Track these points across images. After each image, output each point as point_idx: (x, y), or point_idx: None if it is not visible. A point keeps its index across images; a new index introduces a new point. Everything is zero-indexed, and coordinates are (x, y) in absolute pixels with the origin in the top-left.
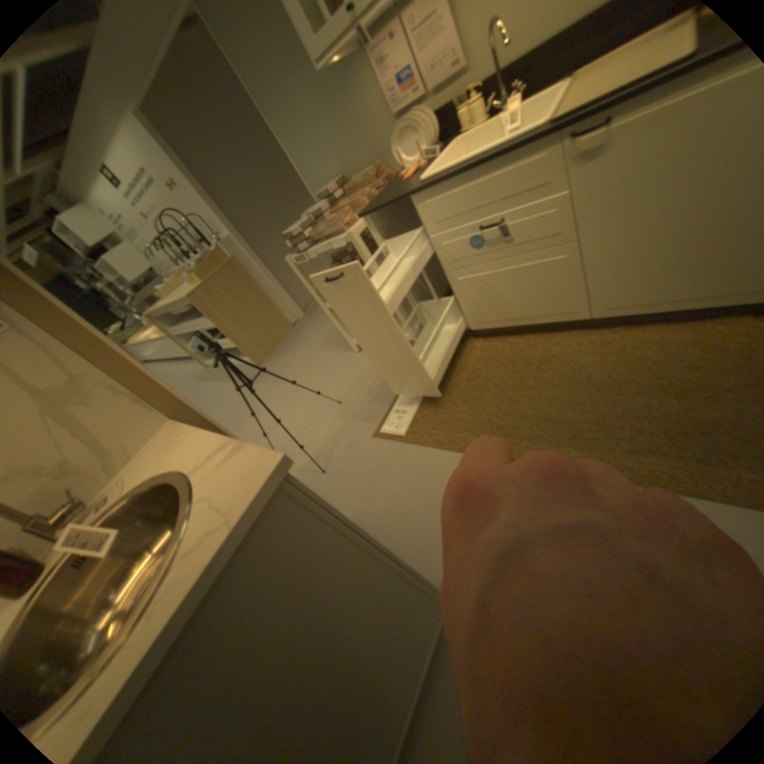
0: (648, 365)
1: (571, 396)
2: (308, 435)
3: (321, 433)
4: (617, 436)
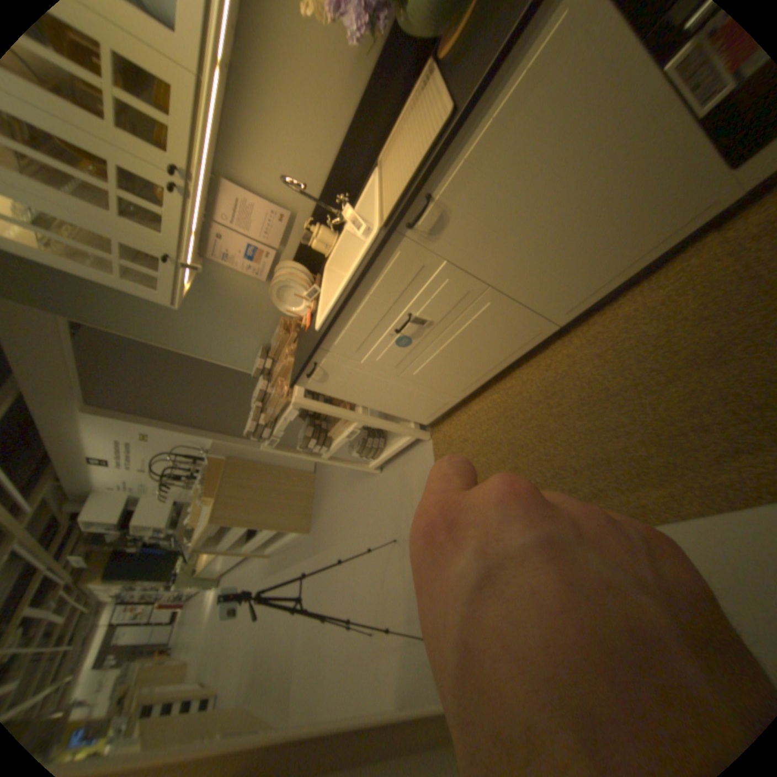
0: (655, 343)
1: (604, 422)
2: (389, 596)
3: (398, 587)
4: (688, 448)
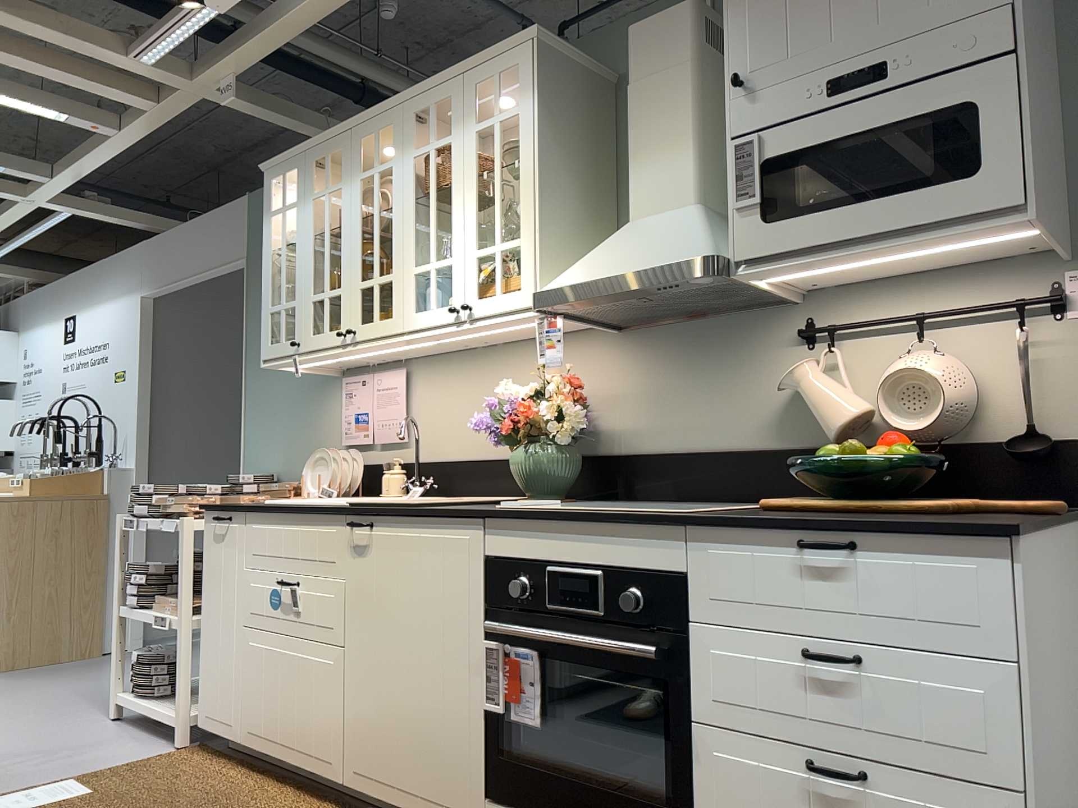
0: None
1: None
2: None
3: None
4: None
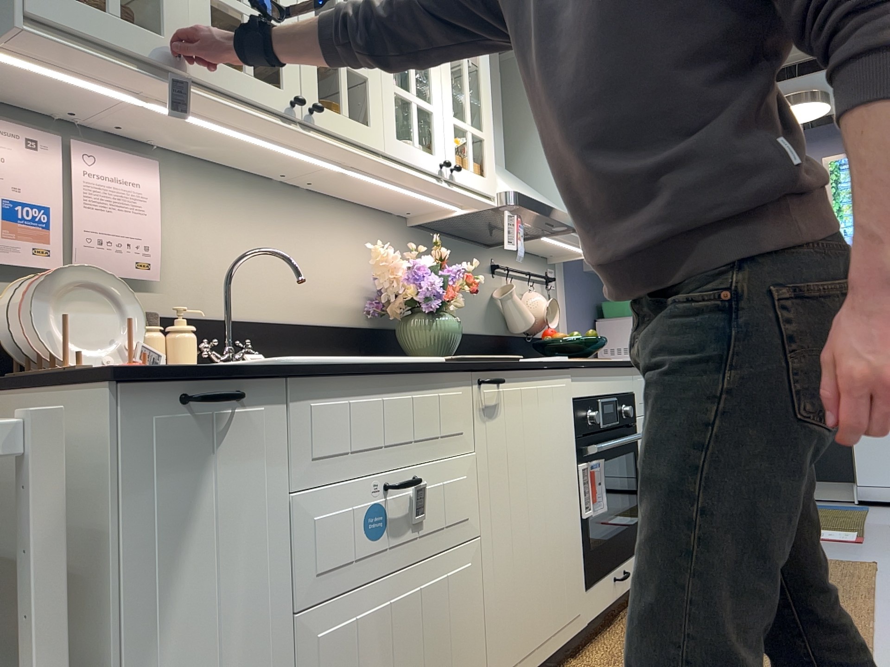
0: None
1: None
2: None
3: None
4: None
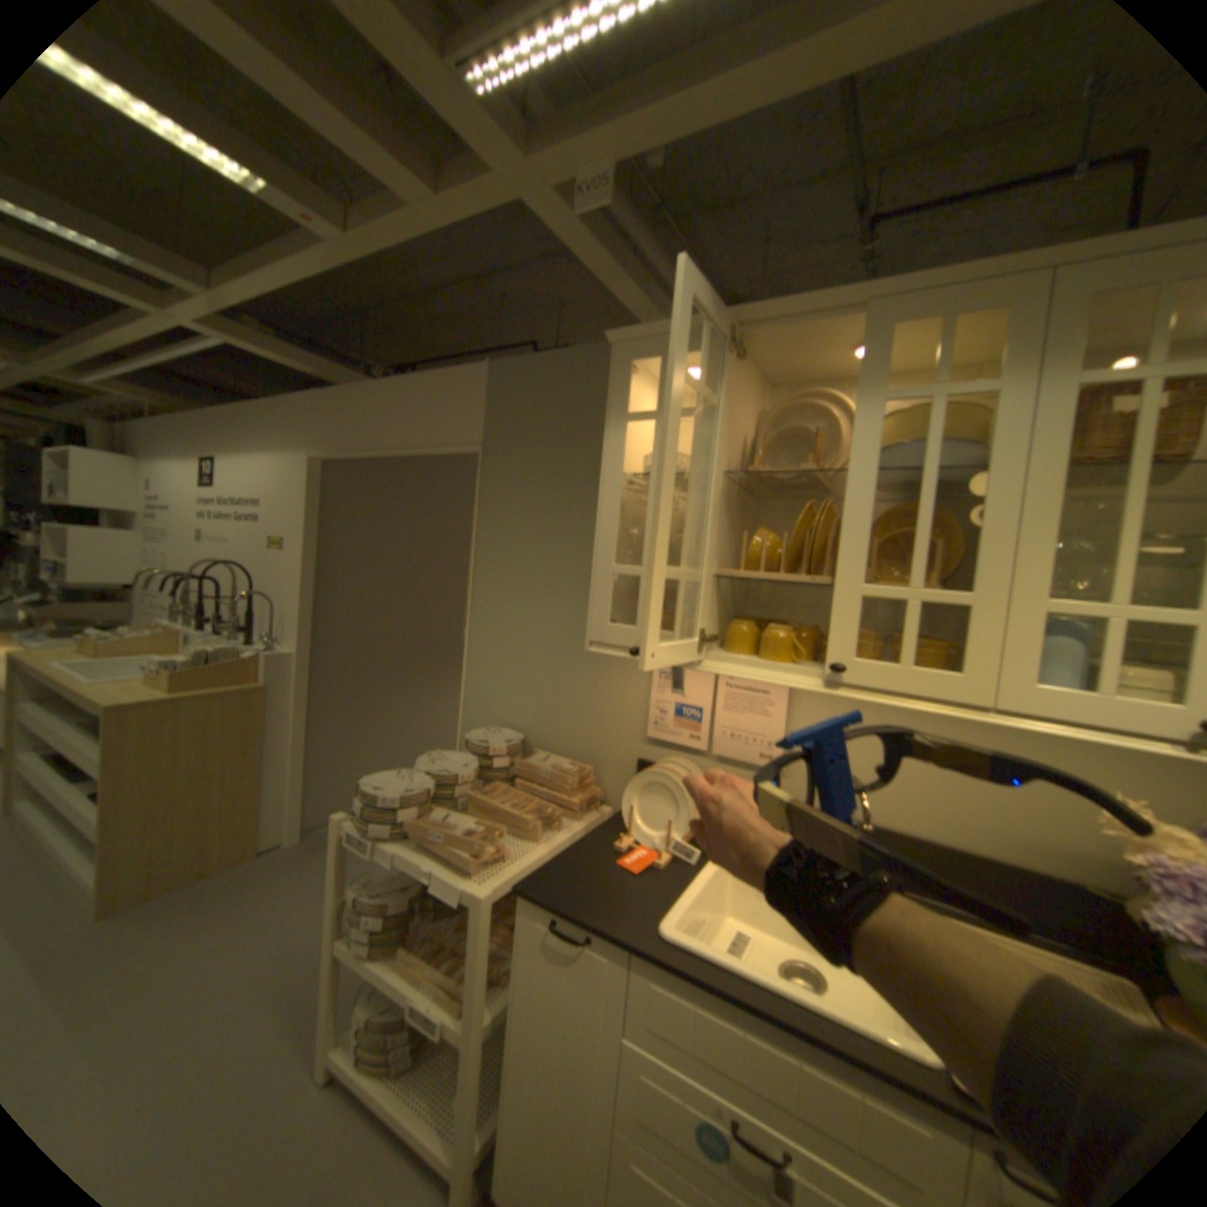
0: None
1: None
2: None
3: None
4: None
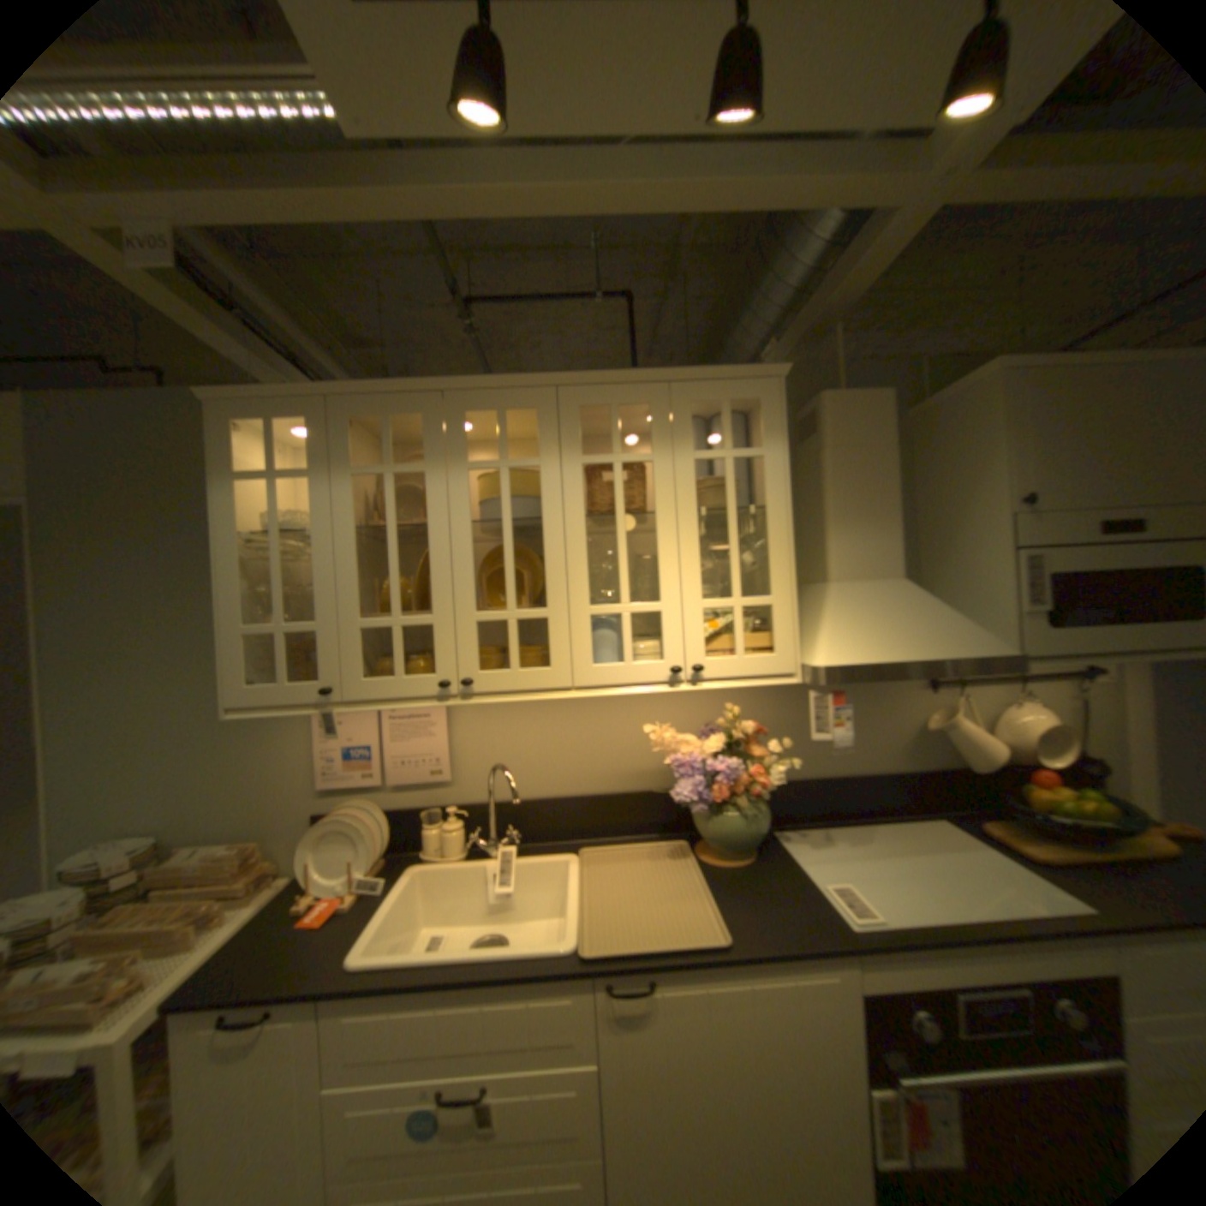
0: None
1: None
2: None
3: None
4: None
